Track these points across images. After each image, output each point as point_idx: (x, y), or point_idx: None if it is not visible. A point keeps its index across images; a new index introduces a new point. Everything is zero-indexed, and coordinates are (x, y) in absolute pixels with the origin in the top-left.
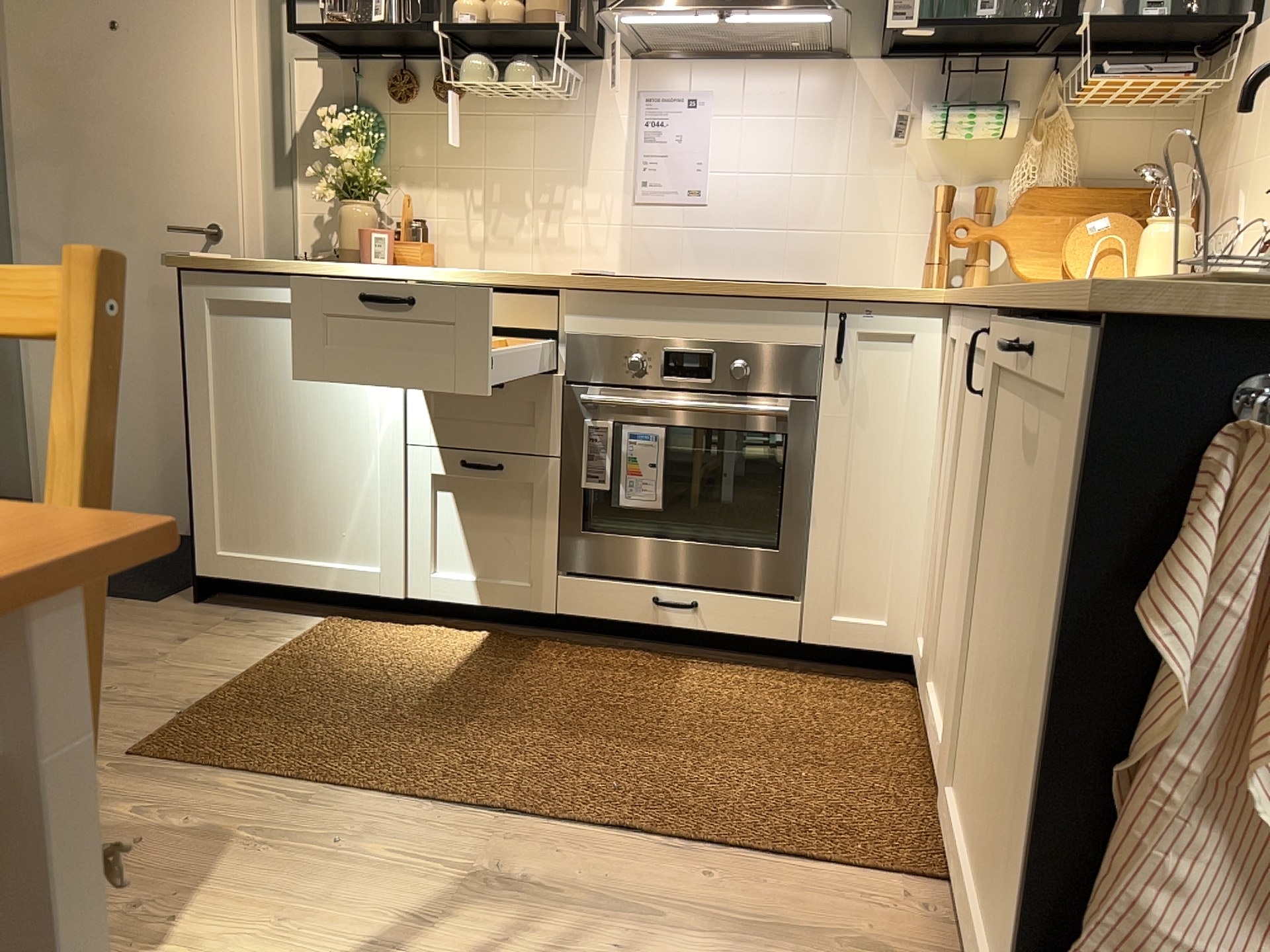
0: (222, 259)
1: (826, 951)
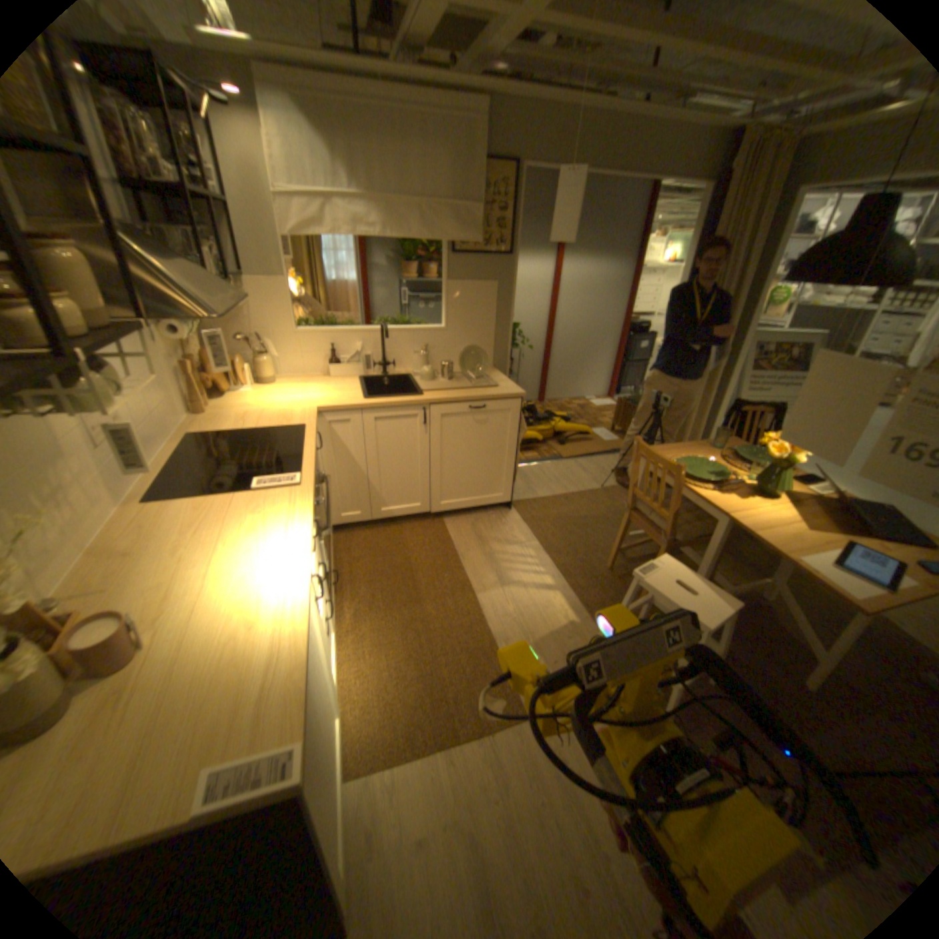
0: (287, 711)
1: (475, 532)
